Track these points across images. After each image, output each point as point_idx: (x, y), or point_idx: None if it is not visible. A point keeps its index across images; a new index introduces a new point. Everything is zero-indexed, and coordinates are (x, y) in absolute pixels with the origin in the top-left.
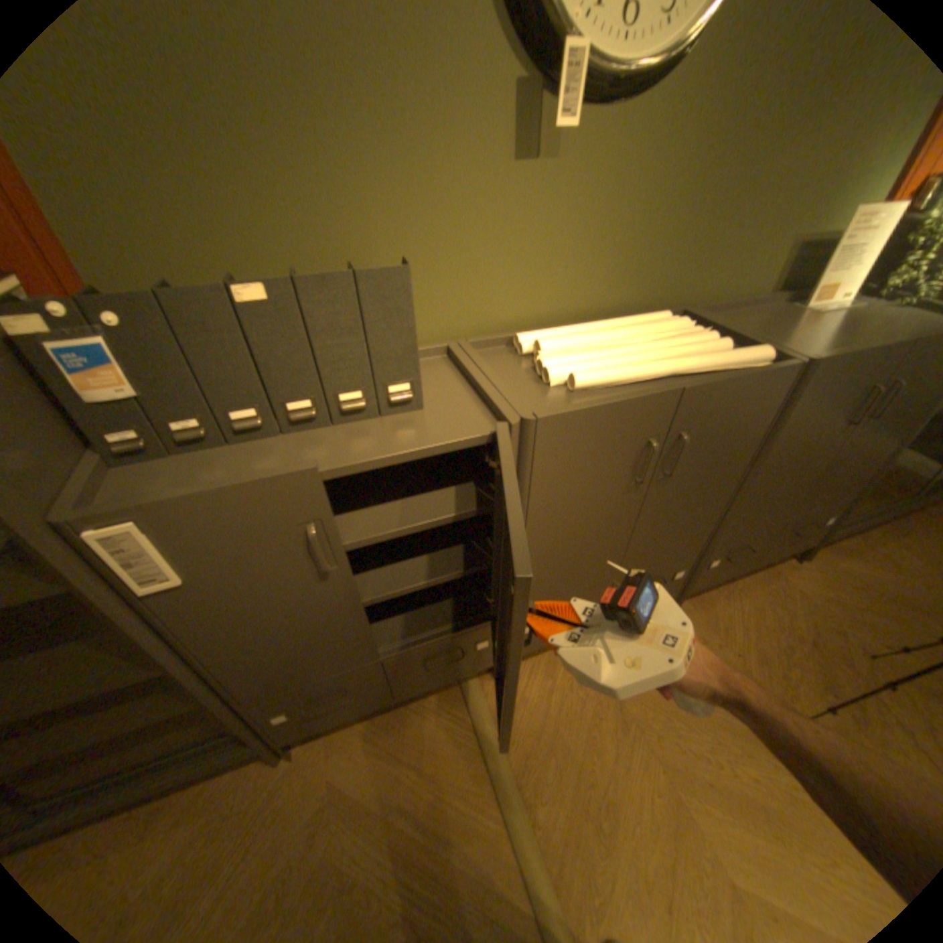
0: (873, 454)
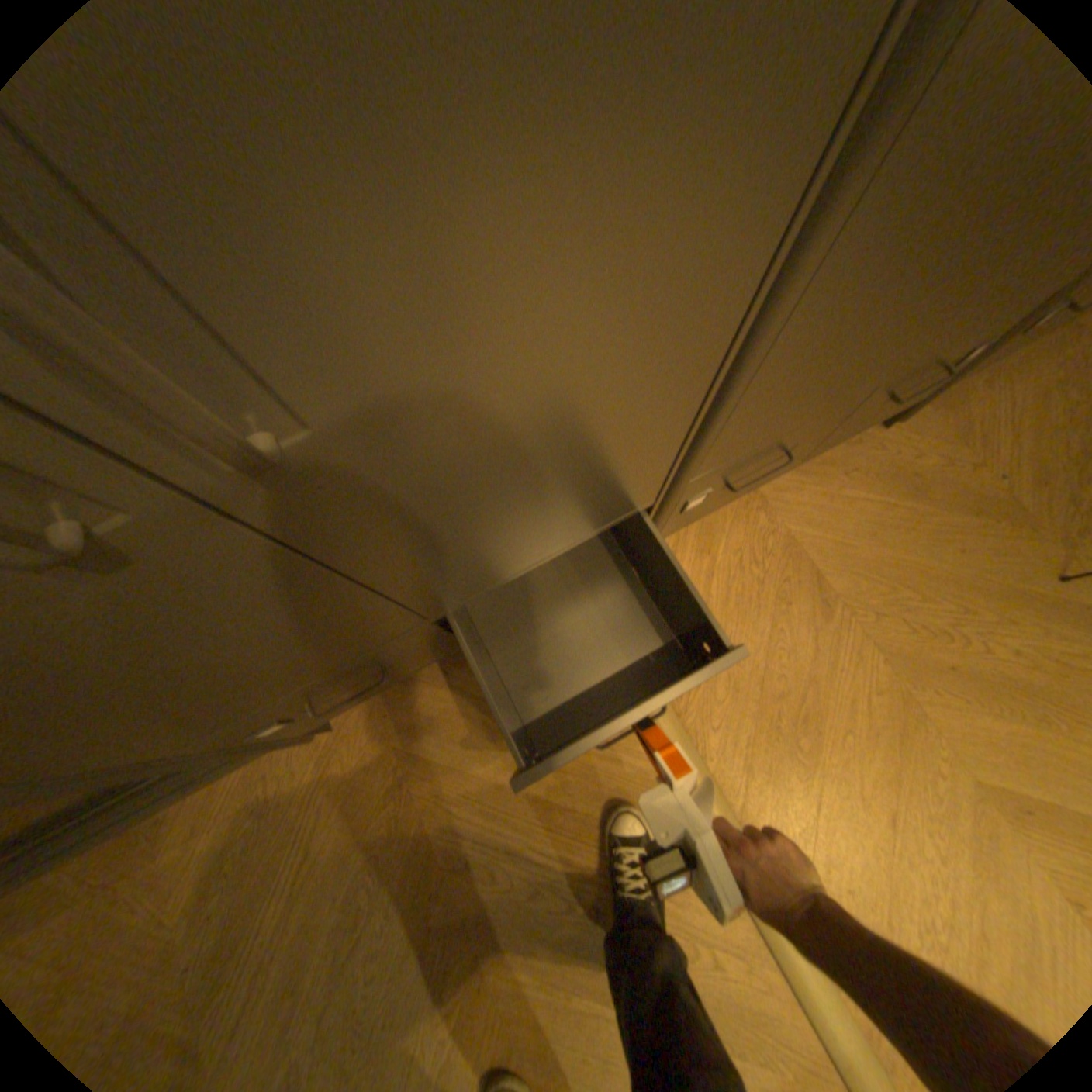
0: None
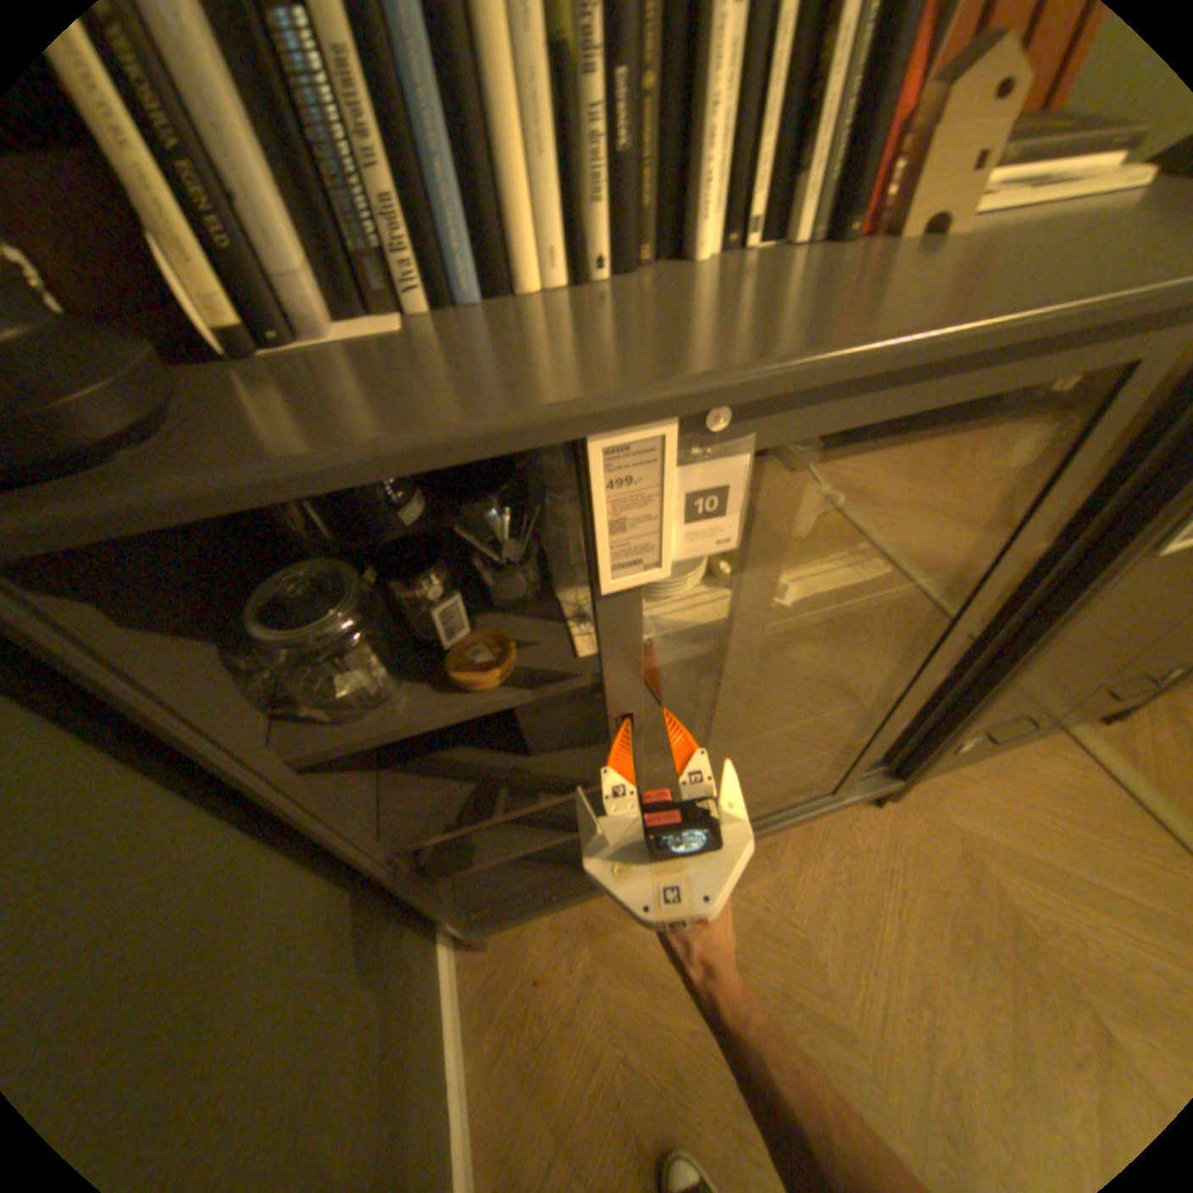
0: None
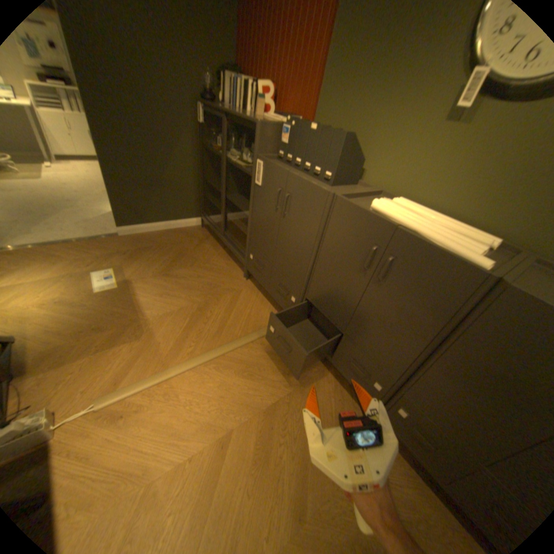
0: None
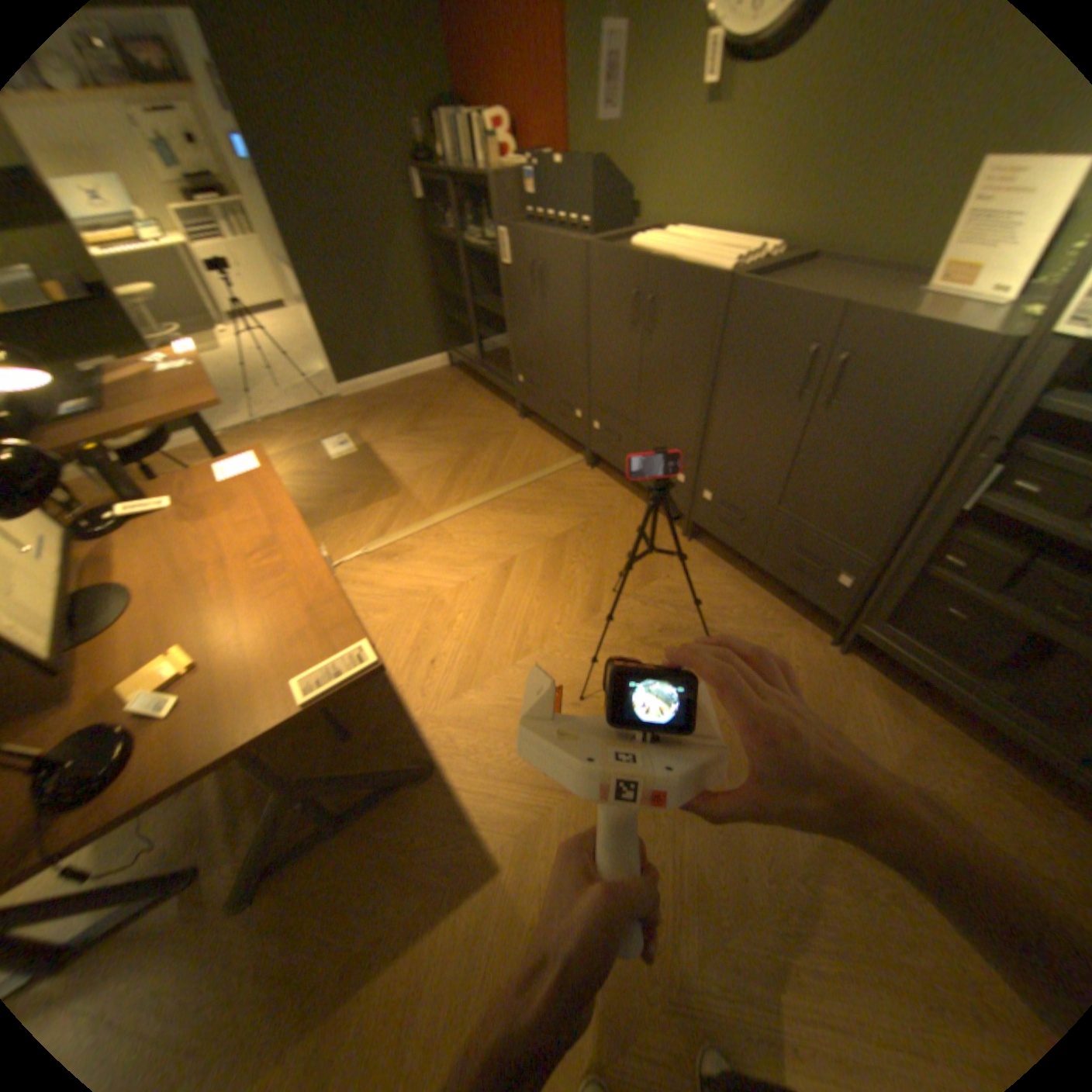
0: (867, 479)
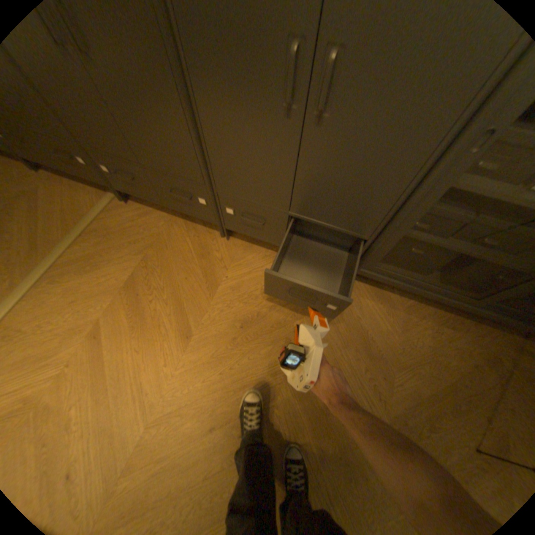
0: (359, 185)
